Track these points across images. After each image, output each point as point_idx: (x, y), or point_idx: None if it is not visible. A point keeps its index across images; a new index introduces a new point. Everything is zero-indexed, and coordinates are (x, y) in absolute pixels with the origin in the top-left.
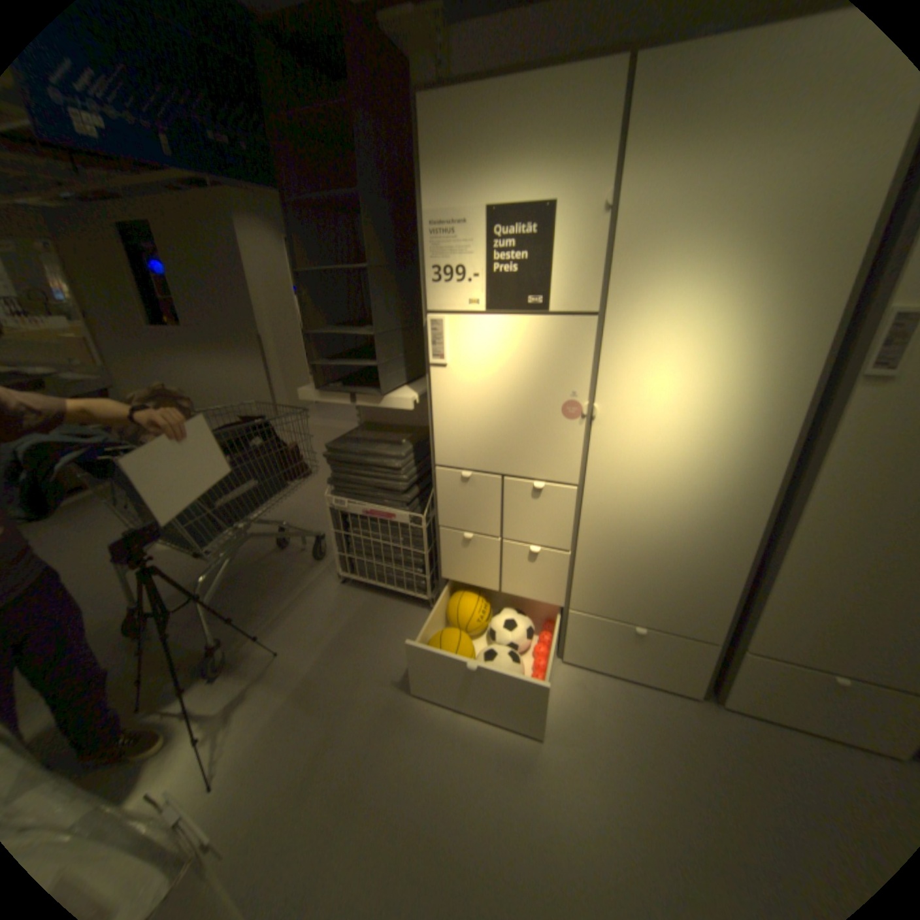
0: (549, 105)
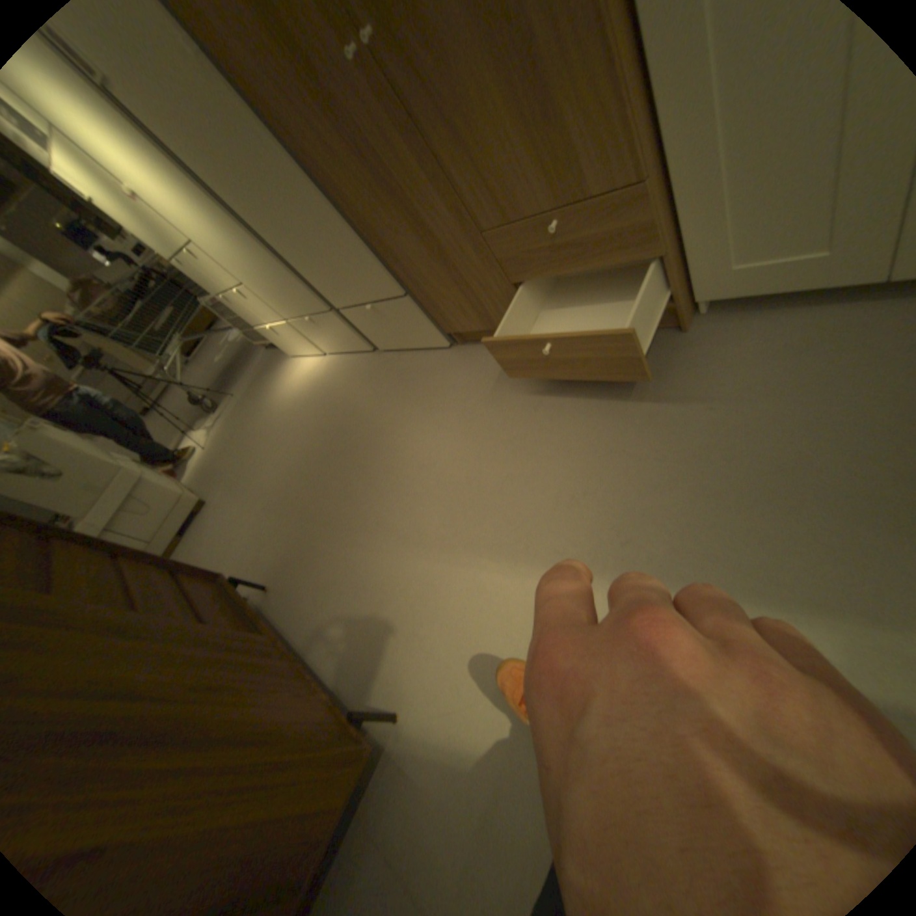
0: None
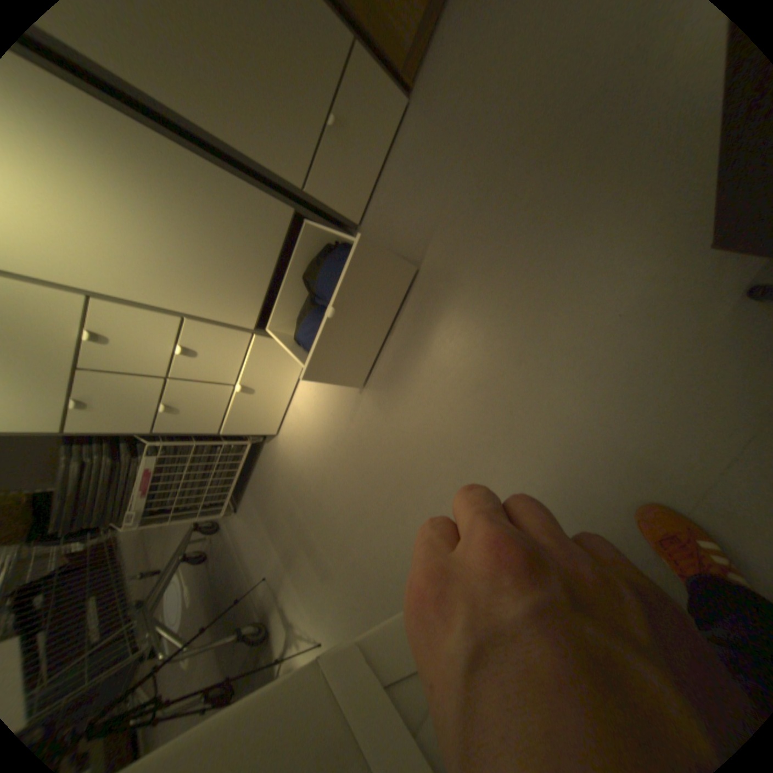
0: None
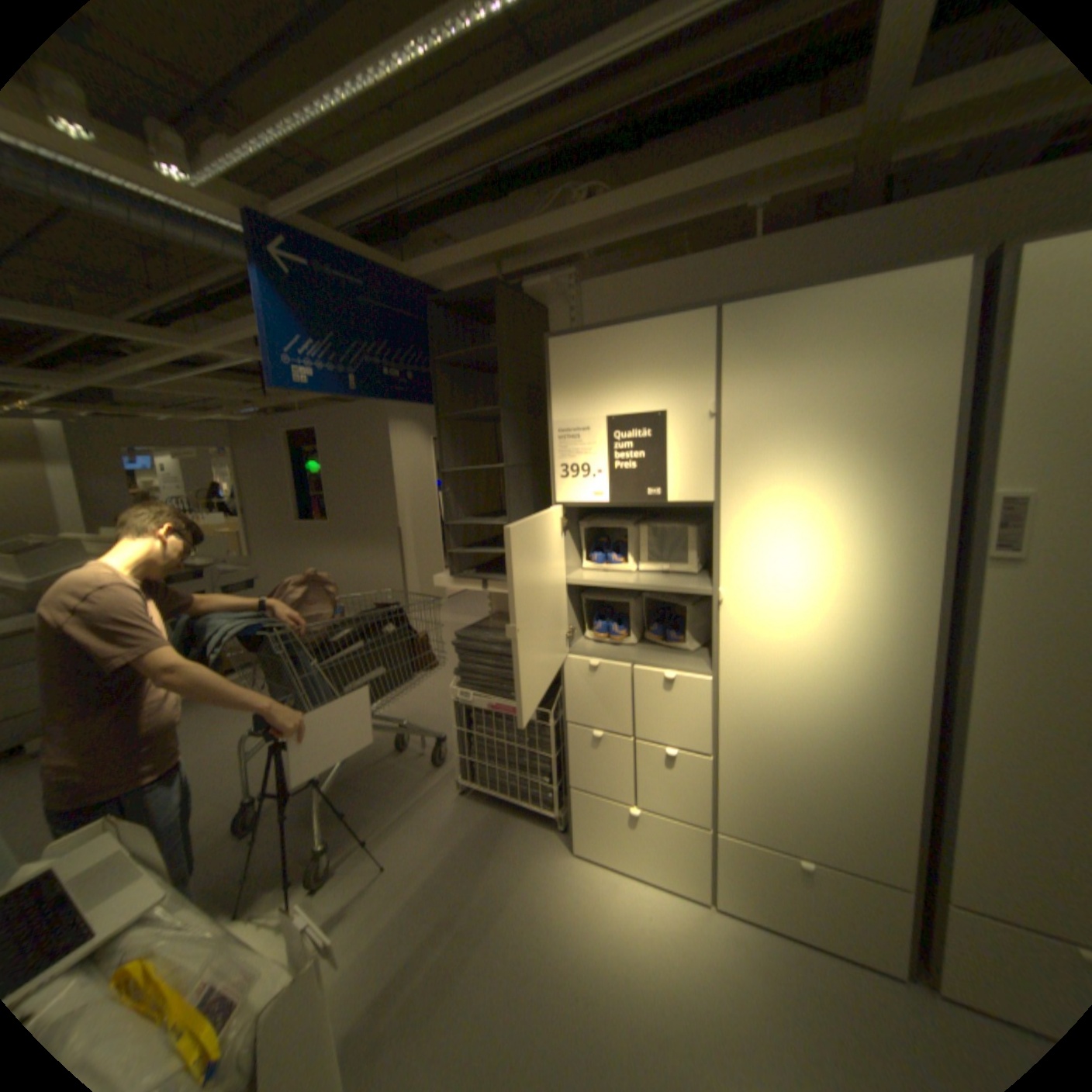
0: (655, 343)
